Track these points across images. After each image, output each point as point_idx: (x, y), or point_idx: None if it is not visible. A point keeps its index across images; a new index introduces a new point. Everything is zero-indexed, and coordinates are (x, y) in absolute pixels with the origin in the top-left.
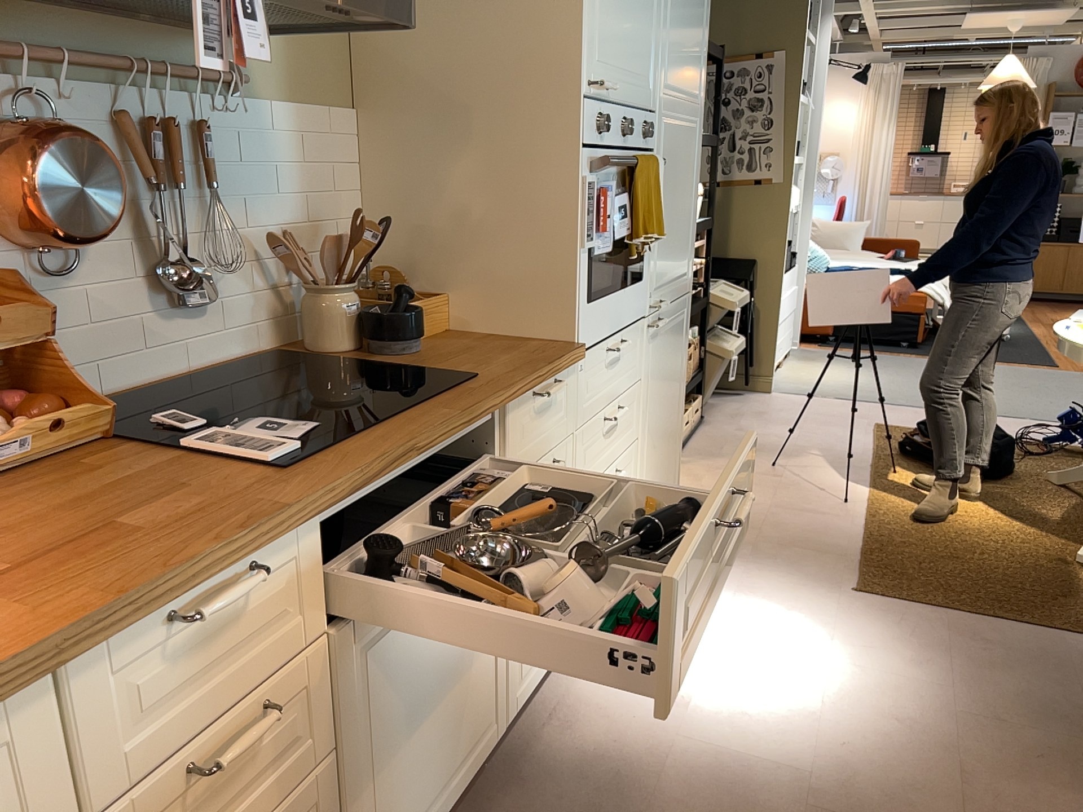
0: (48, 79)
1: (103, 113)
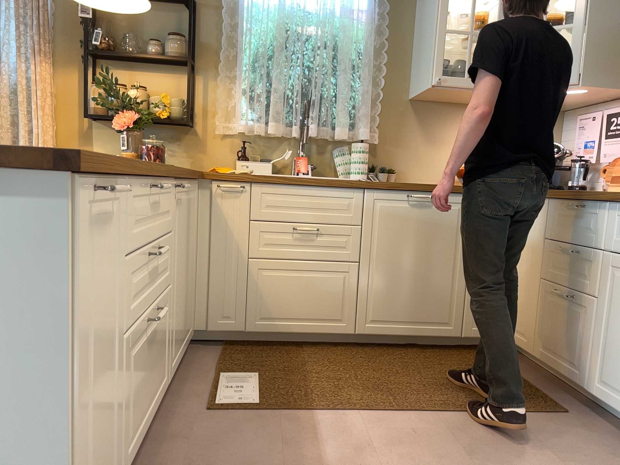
0: None
1: None
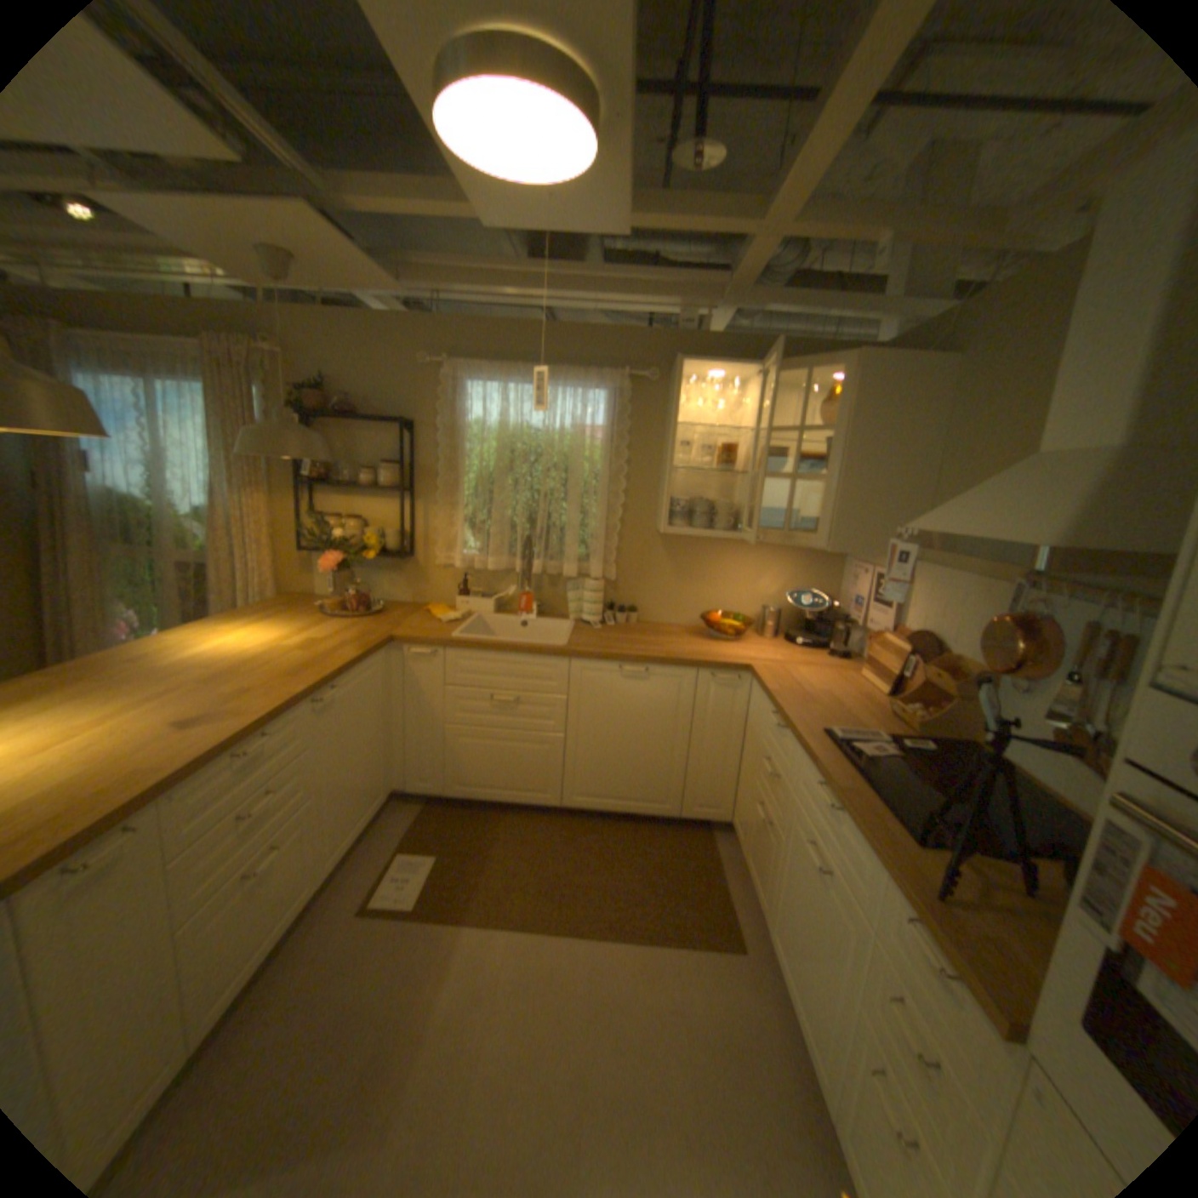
0: (1065, 598)
1: (1090, 622)
